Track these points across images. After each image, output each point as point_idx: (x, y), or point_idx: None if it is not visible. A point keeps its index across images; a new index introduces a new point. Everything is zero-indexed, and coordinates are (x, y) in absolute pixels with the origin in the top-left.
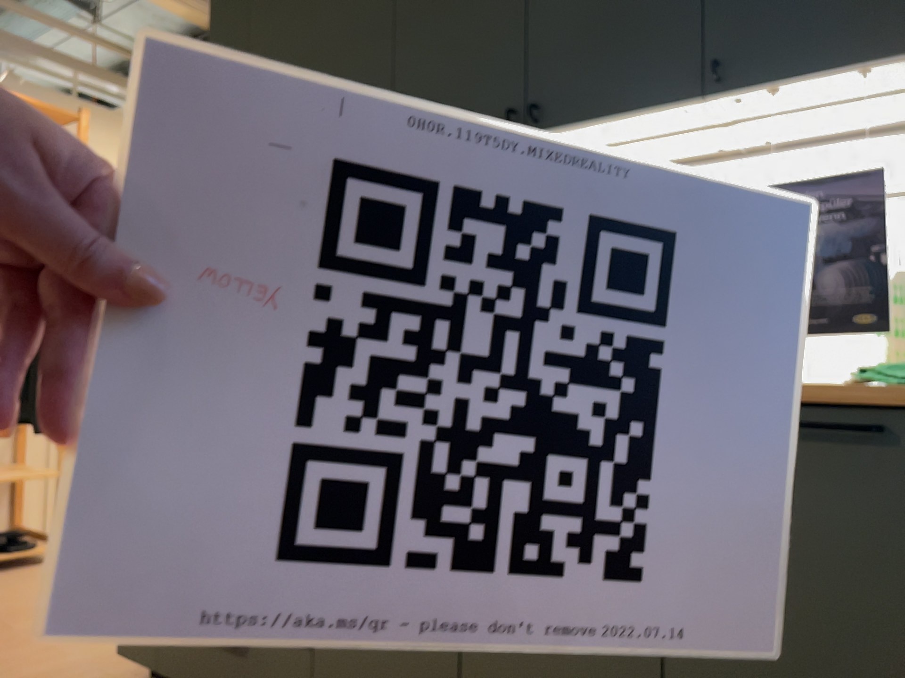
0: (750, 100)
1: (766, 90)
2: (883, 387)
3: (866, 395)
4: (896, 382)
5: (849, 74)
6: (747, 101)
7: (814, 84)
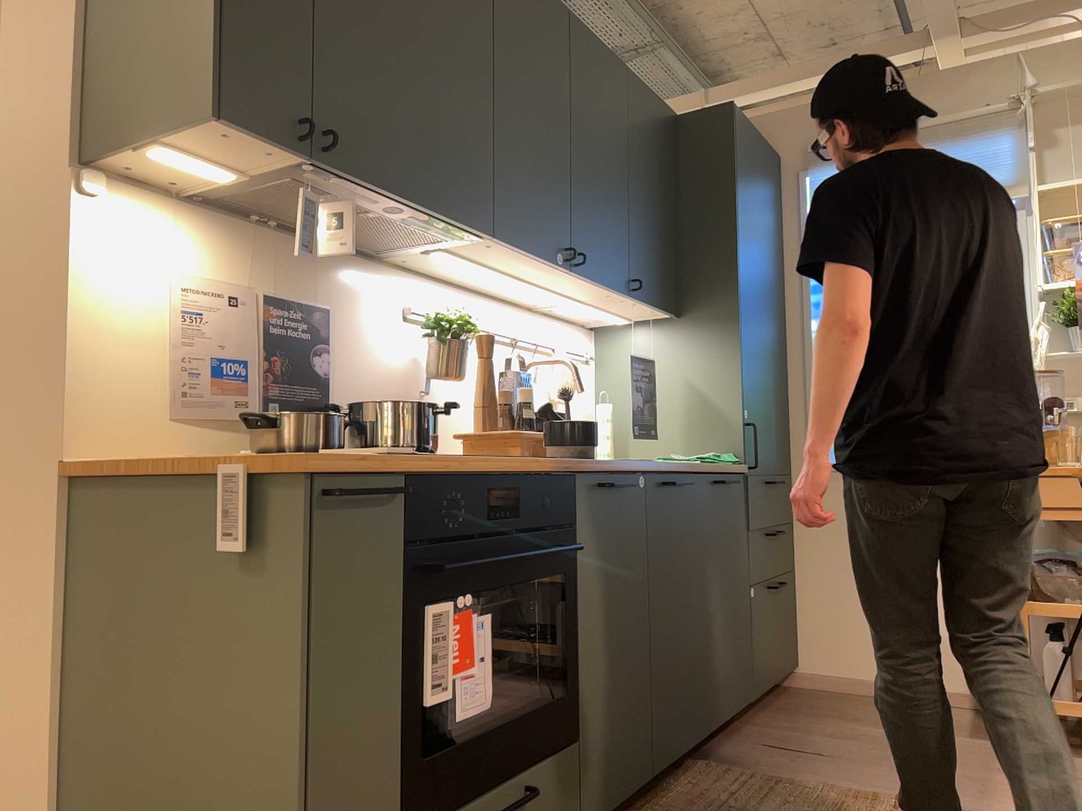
0: (622, 301)
1: (637, 301)
2: (715, 464)
3: (735, 468)
4: (724, 462)
5: (652, 308)
6: (622, 301)
7: (642, 306)
